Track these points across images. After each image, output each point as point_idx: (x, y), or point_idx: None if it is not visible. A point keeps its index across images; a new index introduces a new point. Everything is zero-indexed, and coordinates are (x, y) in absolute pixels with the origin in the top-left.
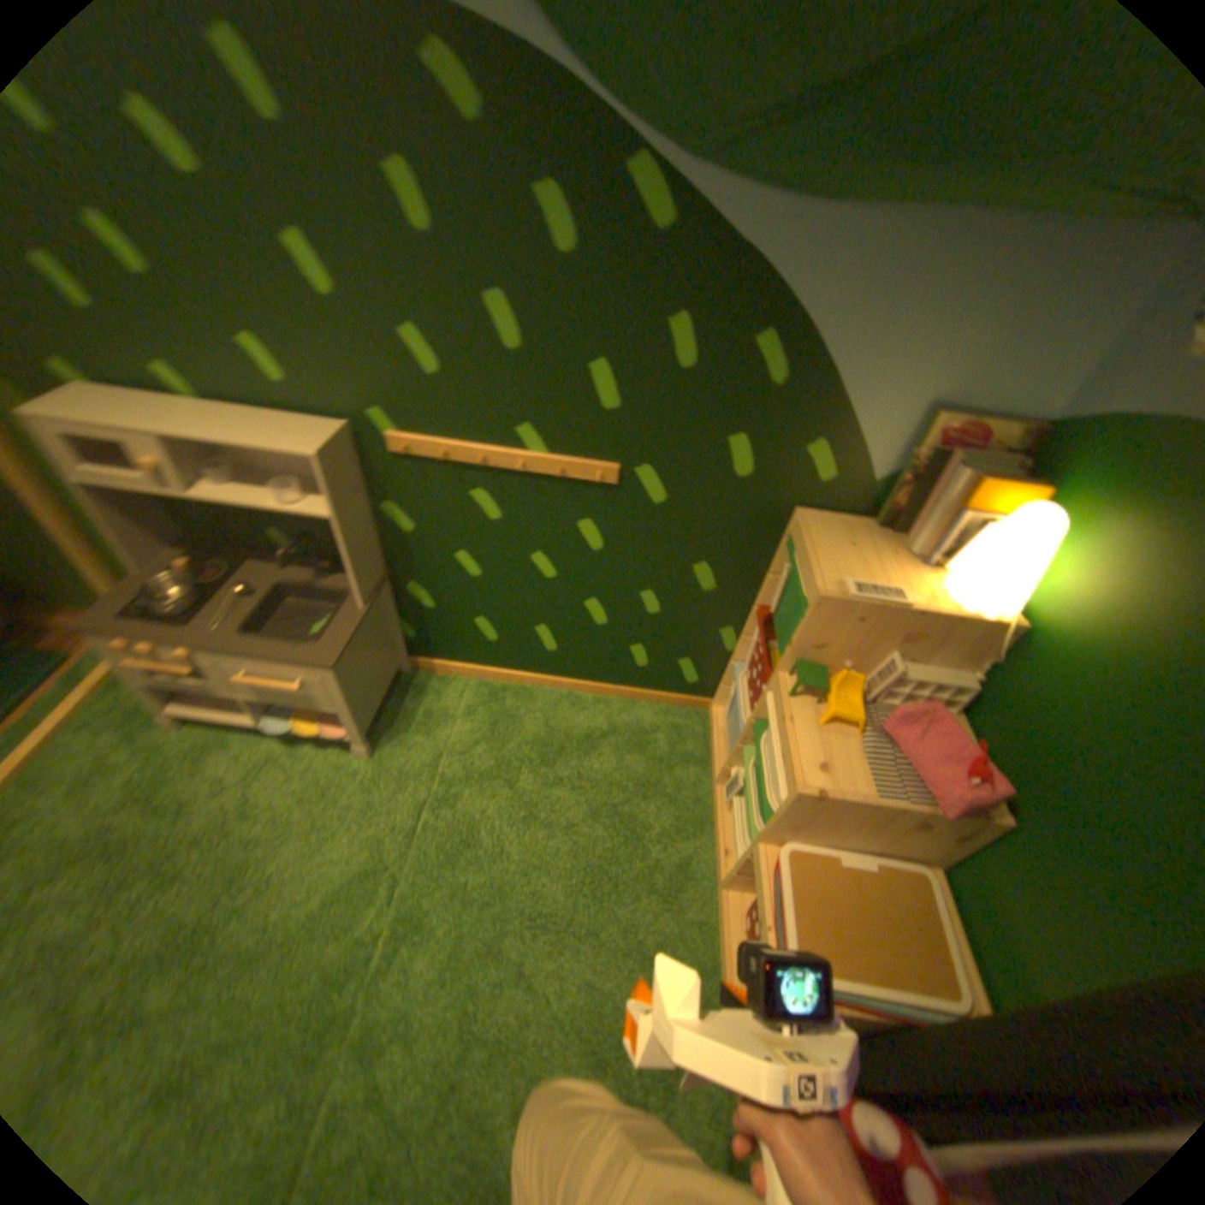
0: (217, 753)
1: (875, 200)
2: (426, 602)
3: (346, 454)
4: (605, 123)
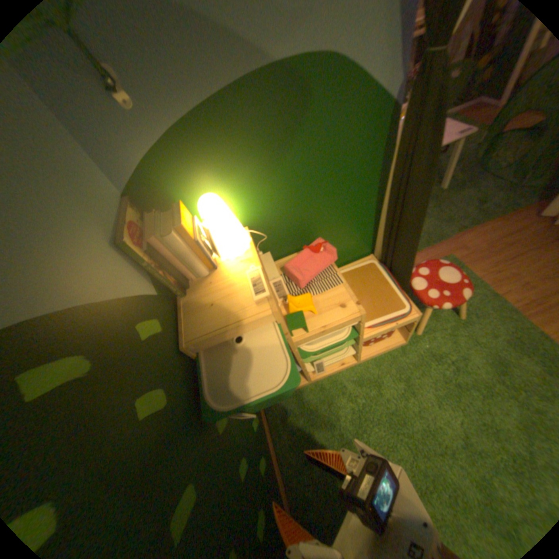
0: None
1: None
2: None
3: None
4: None
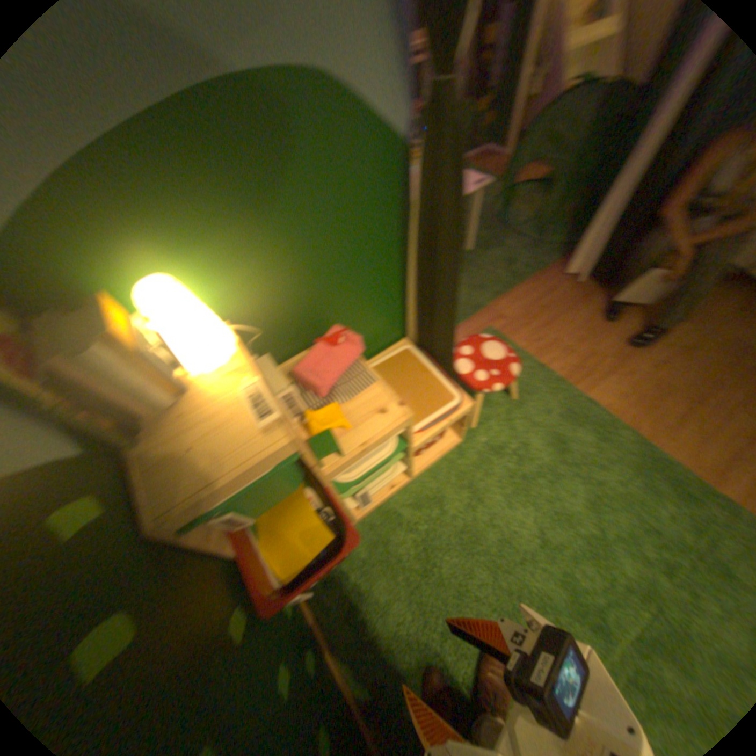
0: None
1: None
2: None
3: None
4: None
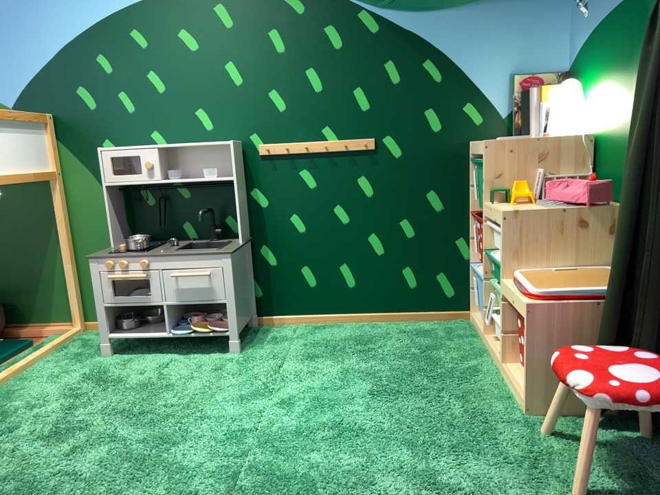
0: (136, 362)
1: (448, 5)
2: (269, 259)
3: (236, 157)
4: (346, 4)
